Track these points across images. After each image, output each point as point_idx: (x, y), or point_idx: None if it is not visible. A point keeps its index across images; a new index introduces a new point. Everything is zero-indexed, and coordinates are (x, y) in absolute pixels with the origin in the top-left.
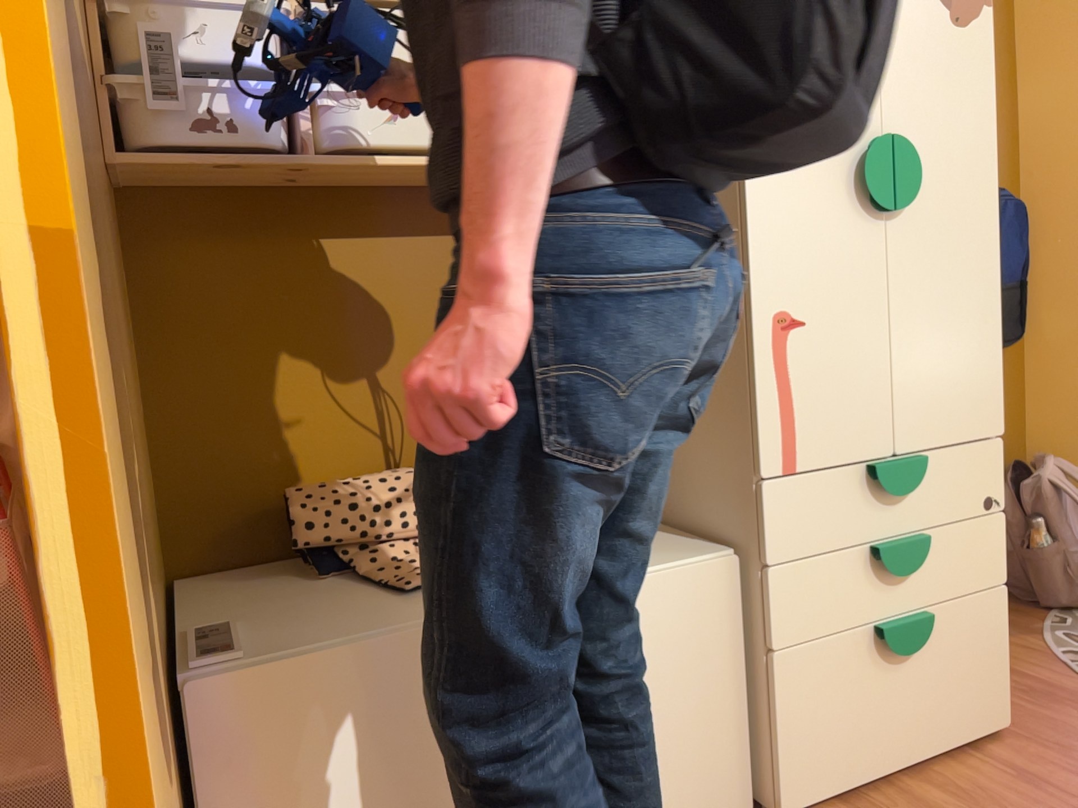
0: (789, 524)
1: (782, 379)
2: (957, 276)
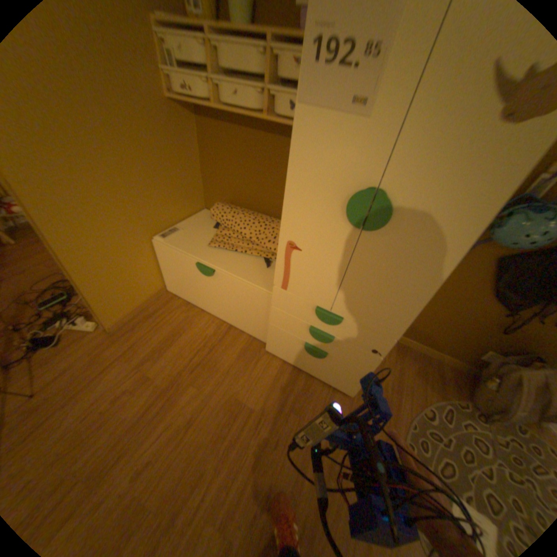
0: (280, 300)
1: (286, 262)
2: (400, 273)
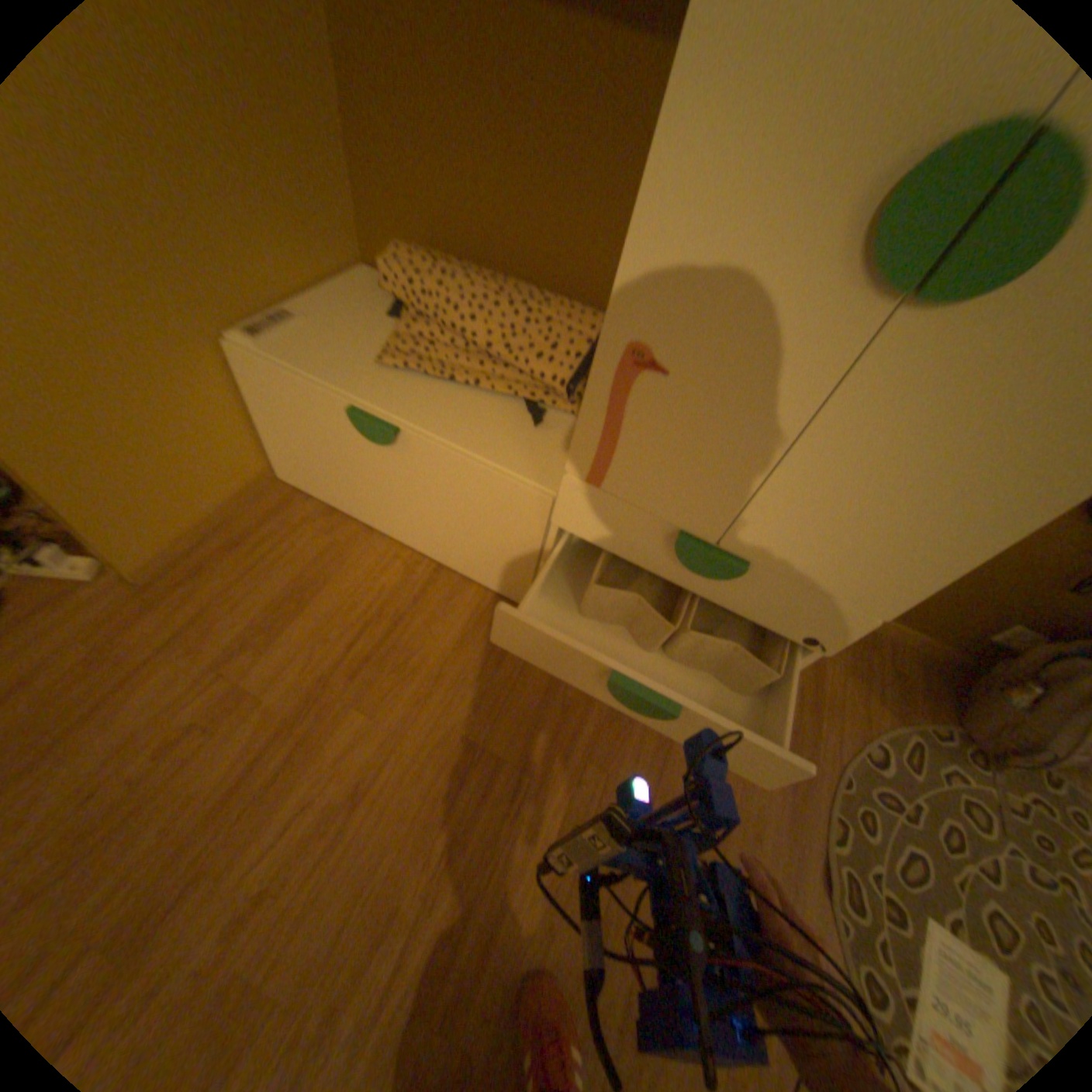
0: (578, 512)
1: (612, 408)
2: (980, 447)
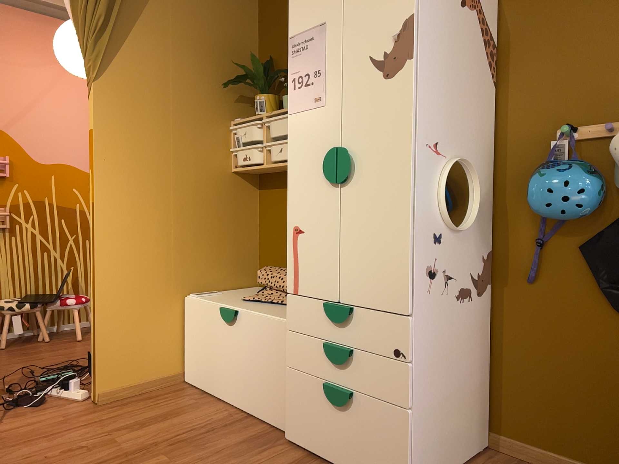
0: (293, 315)
1: (293, 253)
2: (379, 216)
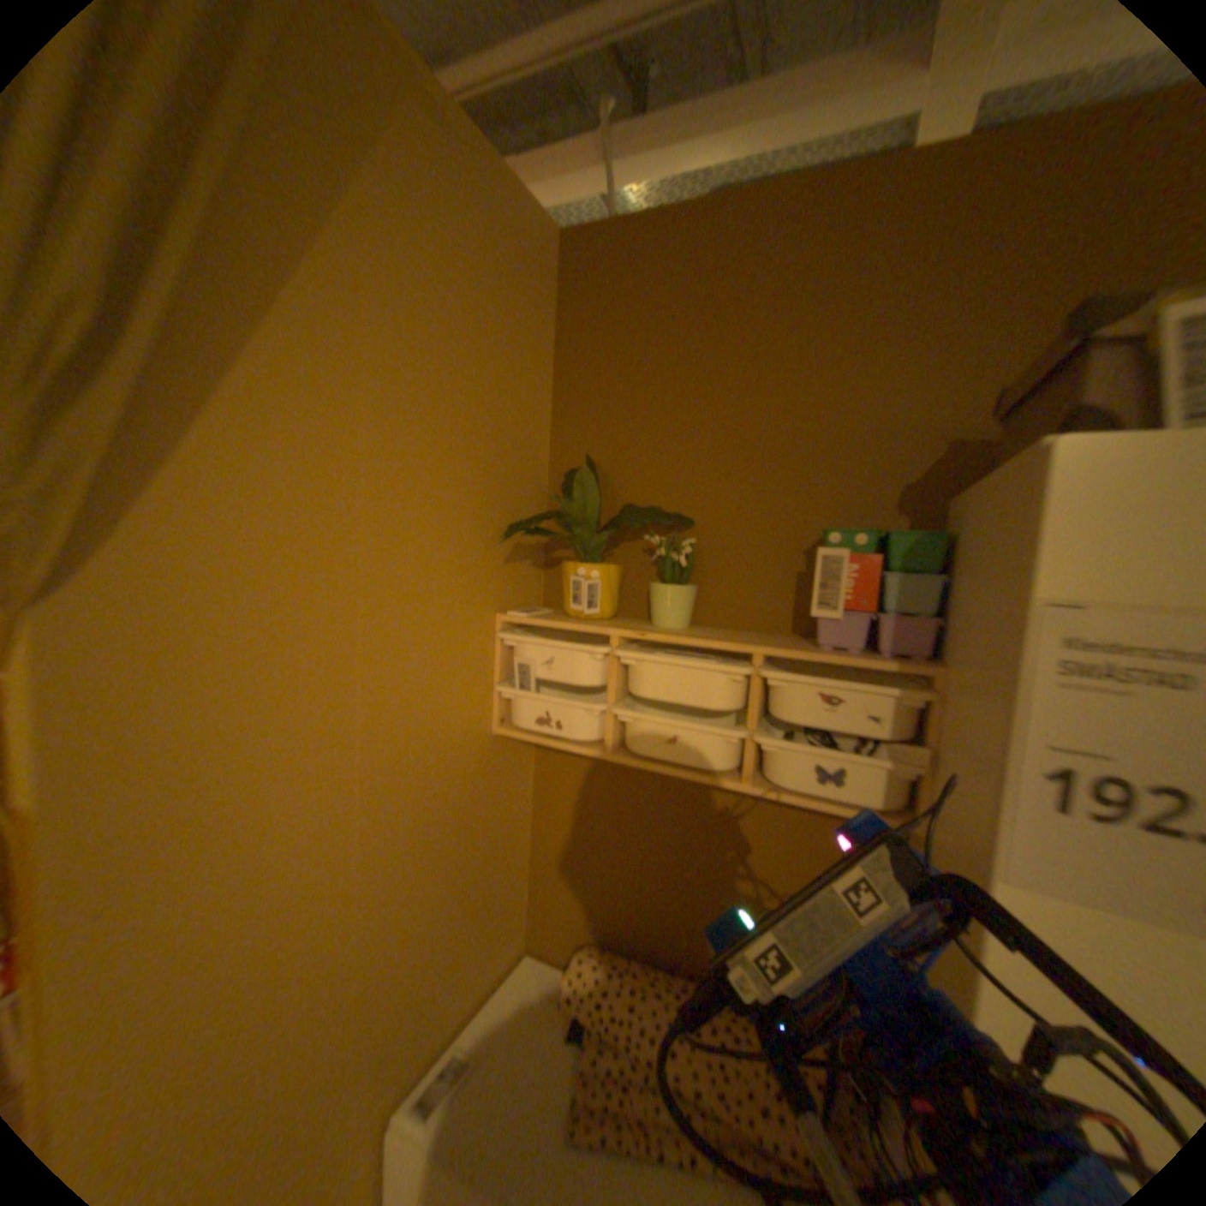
0: None
1: None
2: None
